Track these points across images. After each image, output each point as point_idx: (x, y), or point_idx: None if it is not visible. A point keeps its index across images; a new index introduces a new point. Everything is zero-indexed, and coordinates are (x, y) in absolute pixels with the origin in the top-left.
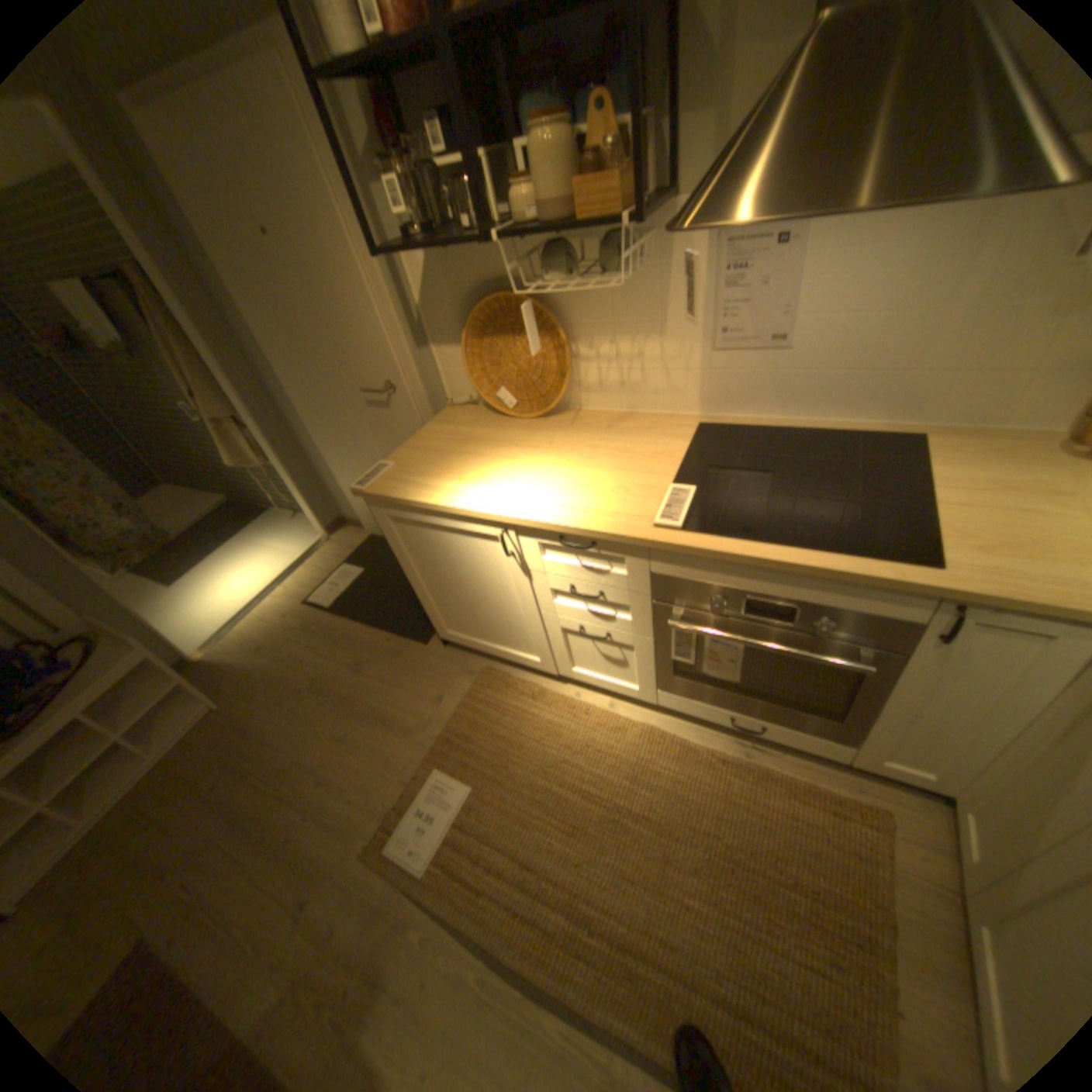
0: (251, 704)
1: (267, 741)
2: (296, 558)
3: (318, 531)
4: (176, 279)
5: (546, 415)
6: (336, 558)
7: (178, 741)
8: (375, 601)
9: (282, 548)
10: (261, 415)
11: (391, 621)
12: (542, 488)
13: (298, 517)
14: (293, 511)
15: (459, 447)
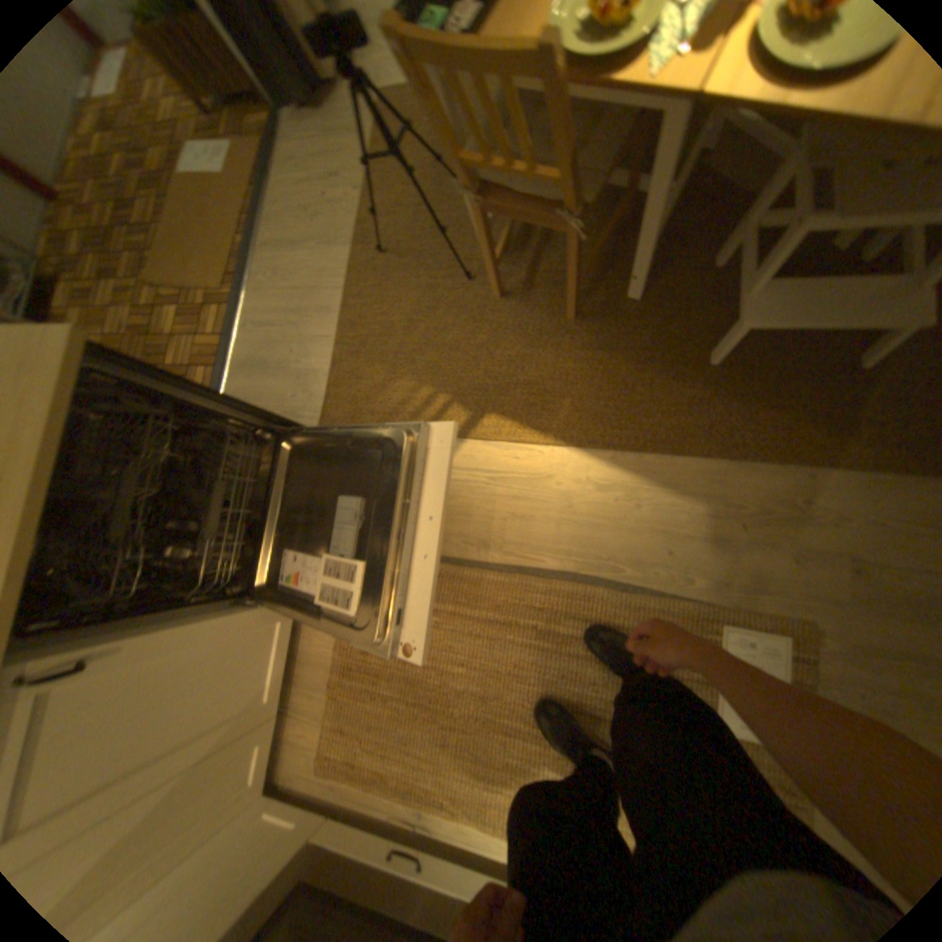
0: None
1: None
2: None
3: None
4: None
5: None
6: None
7: None
8: None
9: None
10: None
11: None
12: None
13: None
14: None
15: None
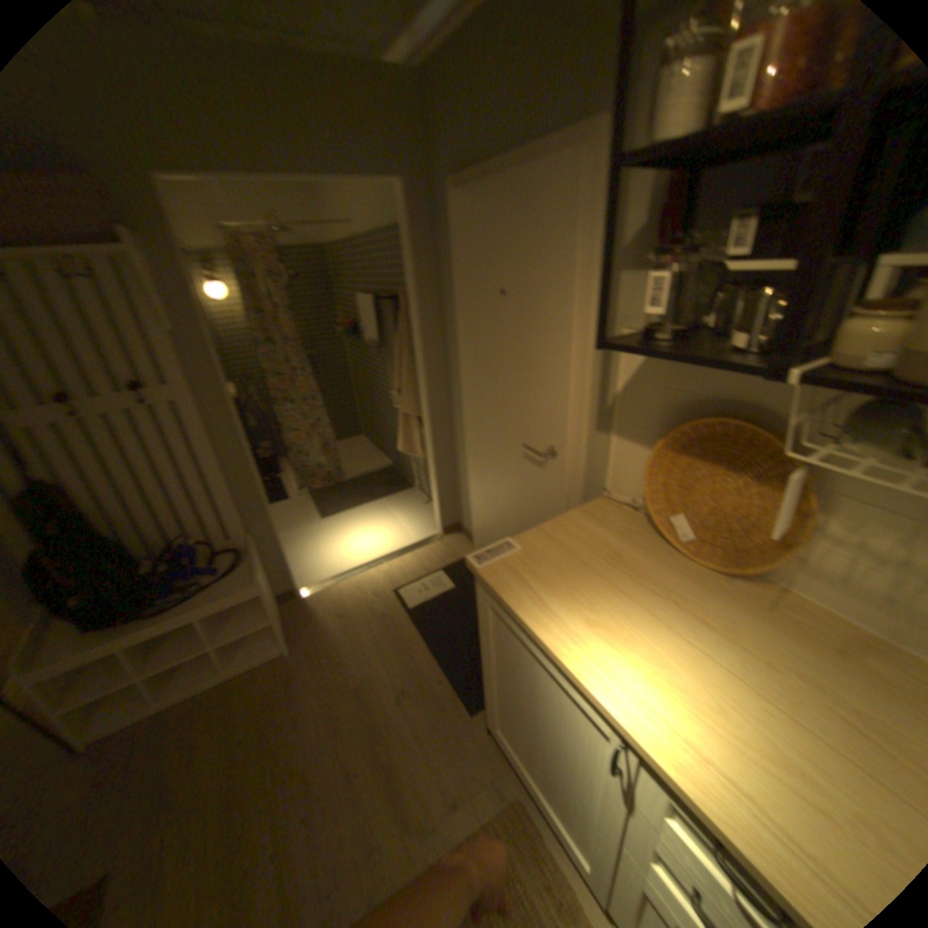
0: (307, 673)
1: (297, 726)
2: (409, 542)
3: (436, 526)
4: (425, 309)
5: (733, 576)
6: (437, 561)
7: (246, 672)
8: (448, 629)
9: (404, 528)
10: (437, 422)
11: (451, 663)
12: (708, 719)
13: (428, 505)
14: (427, 497)
15: (600, 563)
